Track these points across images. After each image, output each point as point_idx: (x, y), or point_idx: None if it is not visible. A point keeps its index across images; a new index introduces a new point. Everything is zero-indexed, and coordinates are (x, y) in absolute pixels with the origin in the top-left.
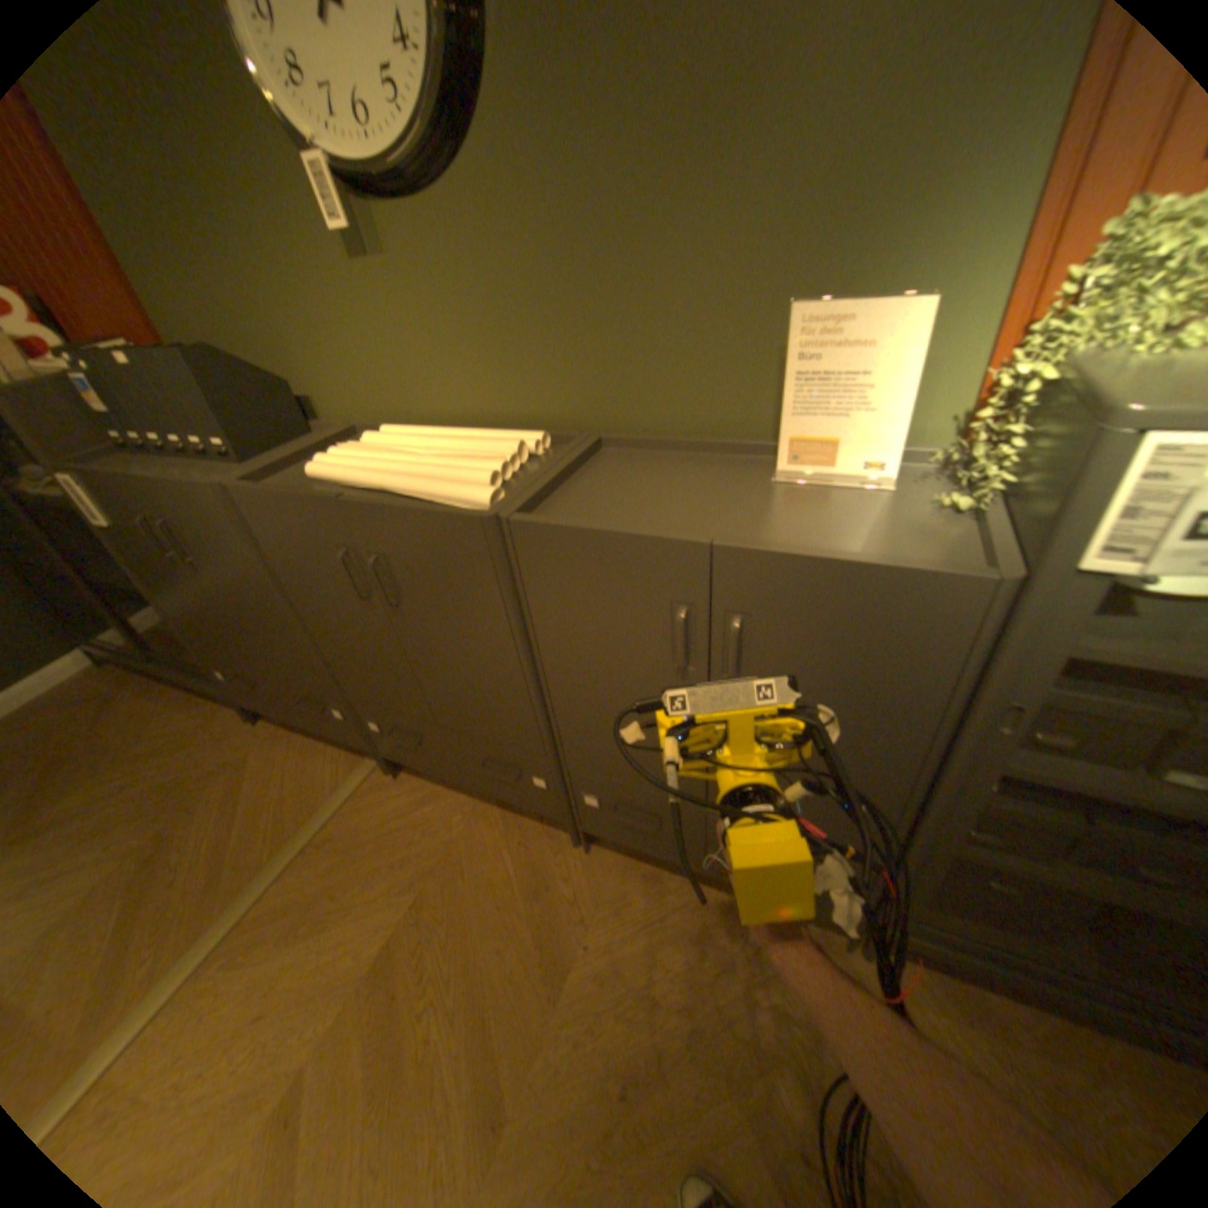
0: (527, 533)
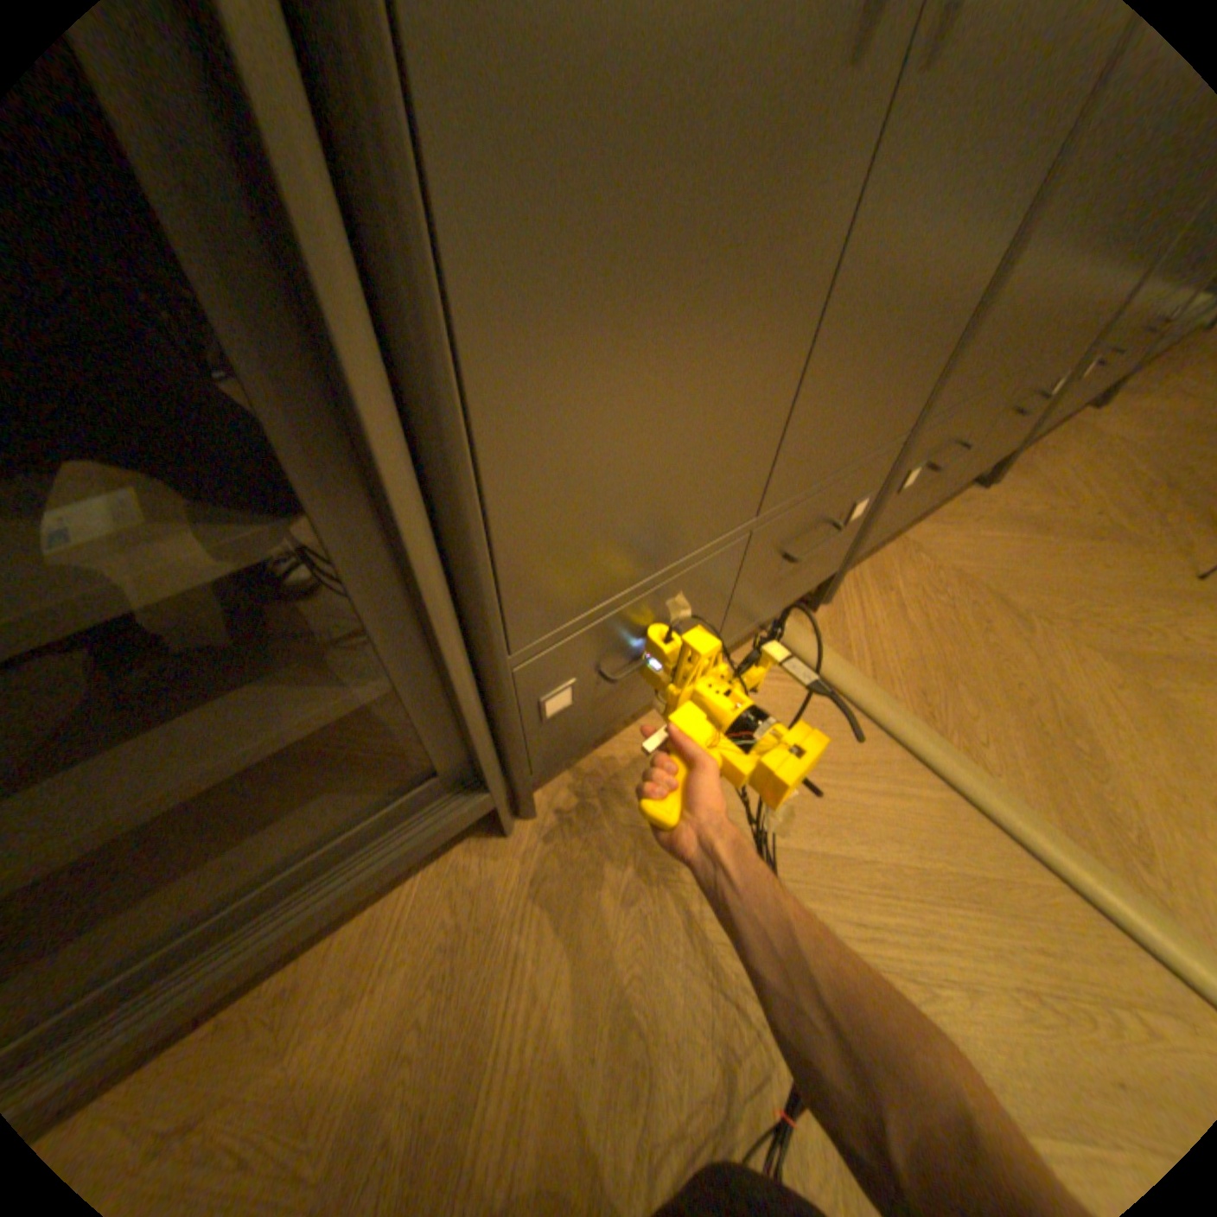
0: None
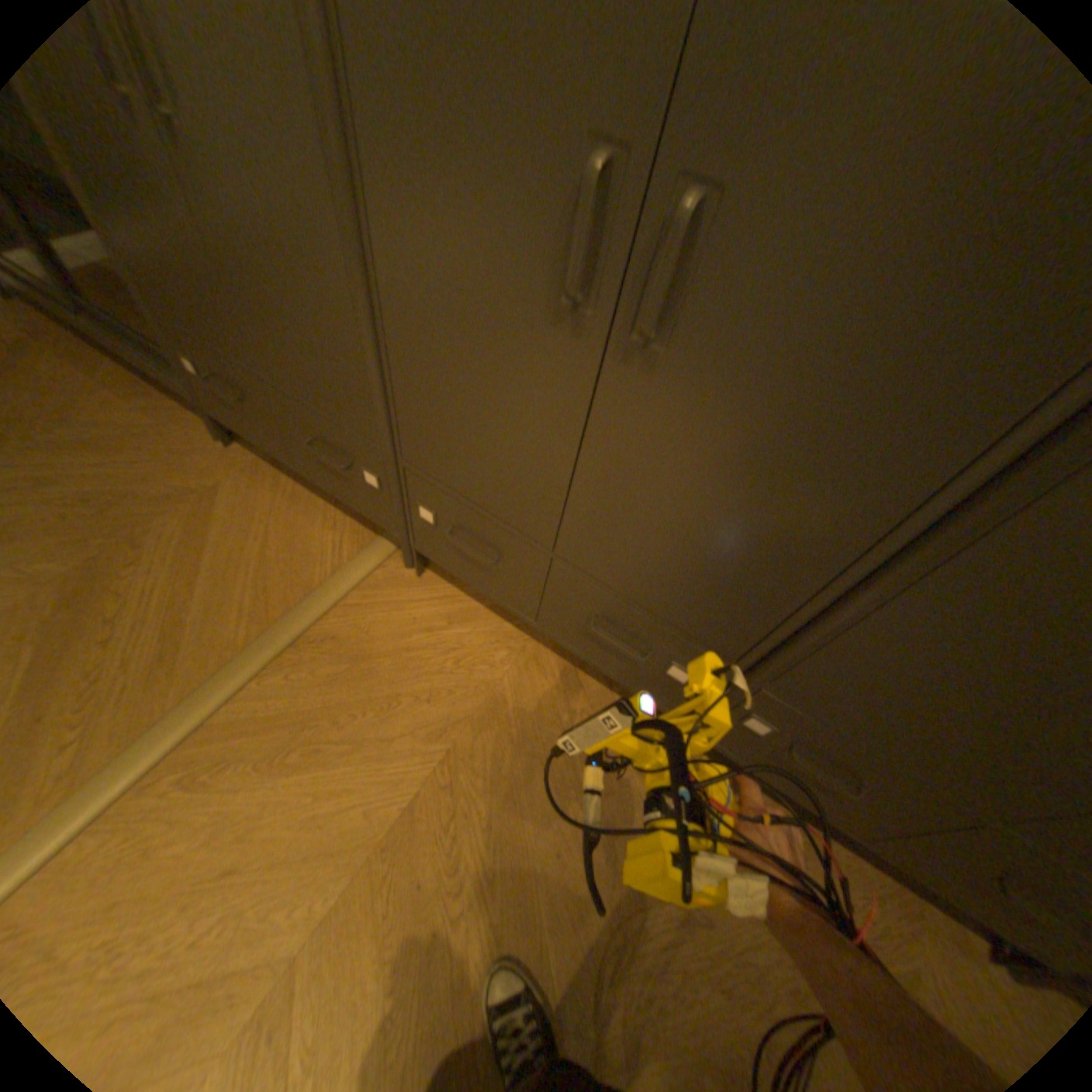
0: None
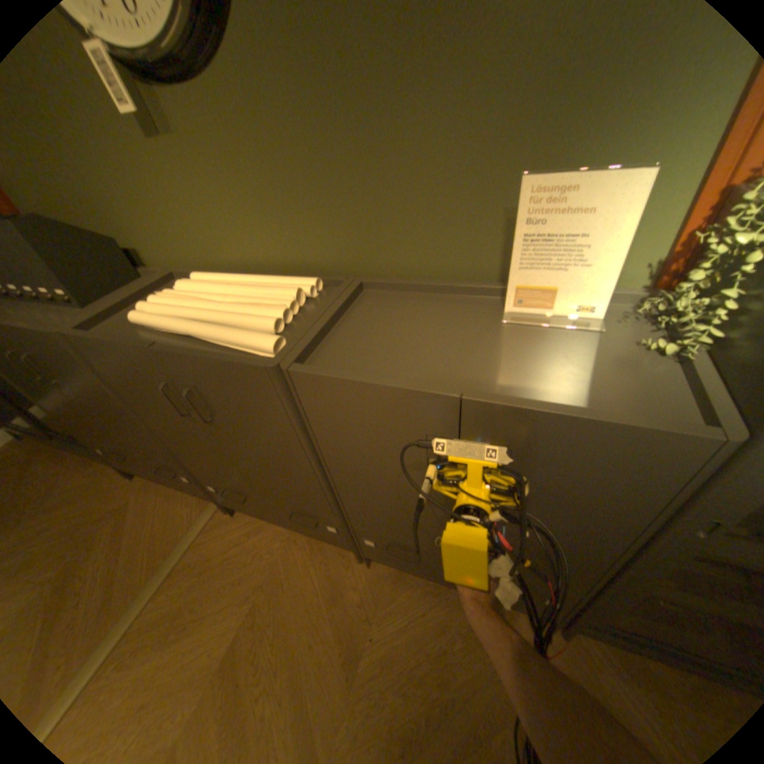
0: (304, 380)
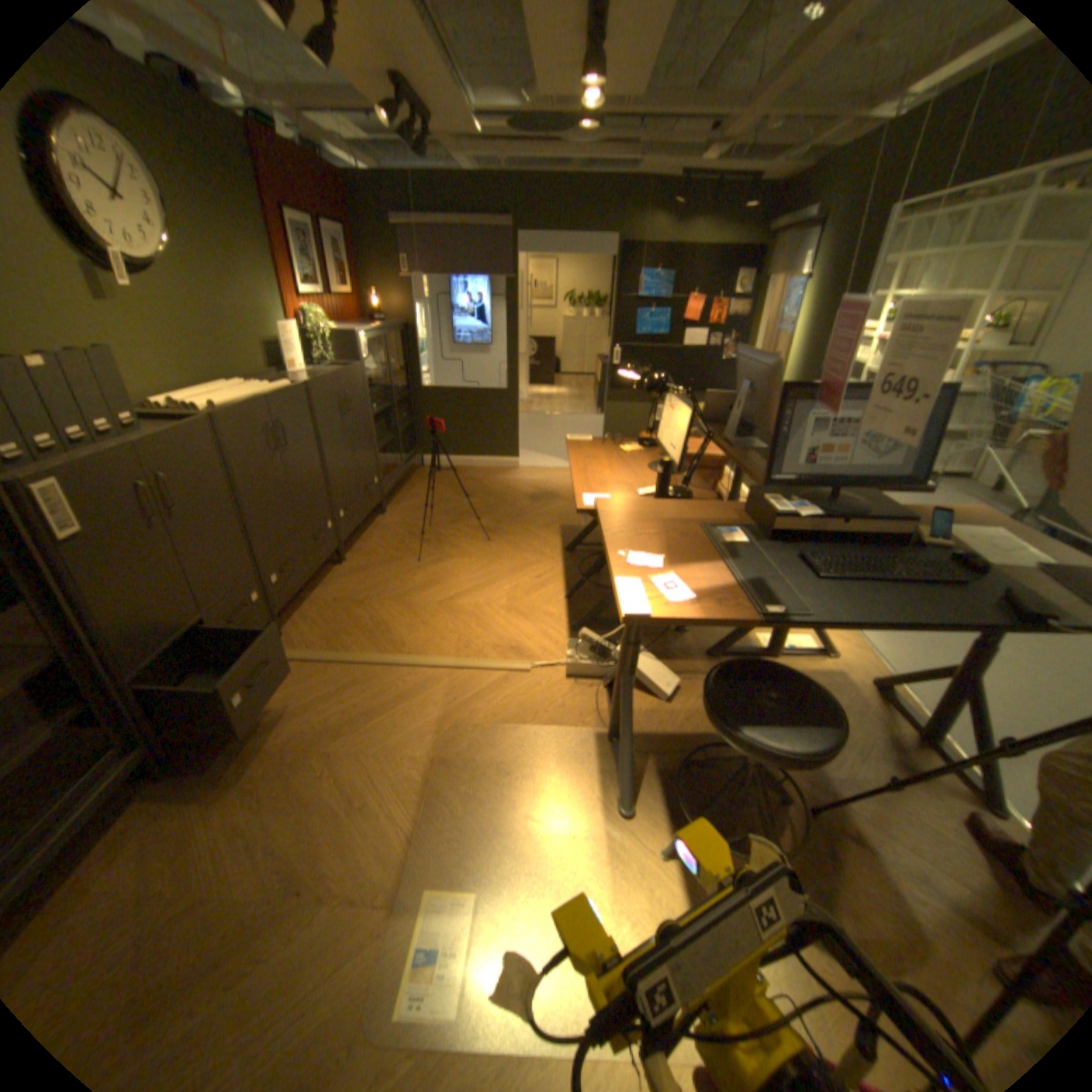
0: (313, 383)
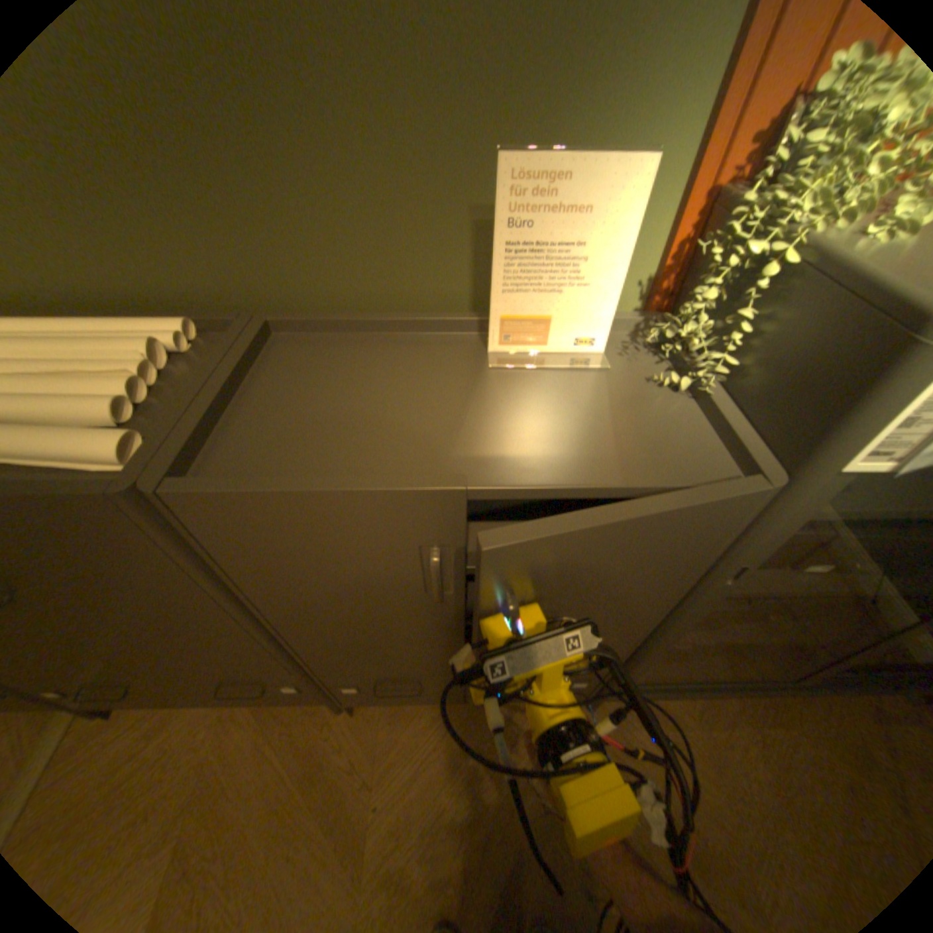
0: (194, 504)
